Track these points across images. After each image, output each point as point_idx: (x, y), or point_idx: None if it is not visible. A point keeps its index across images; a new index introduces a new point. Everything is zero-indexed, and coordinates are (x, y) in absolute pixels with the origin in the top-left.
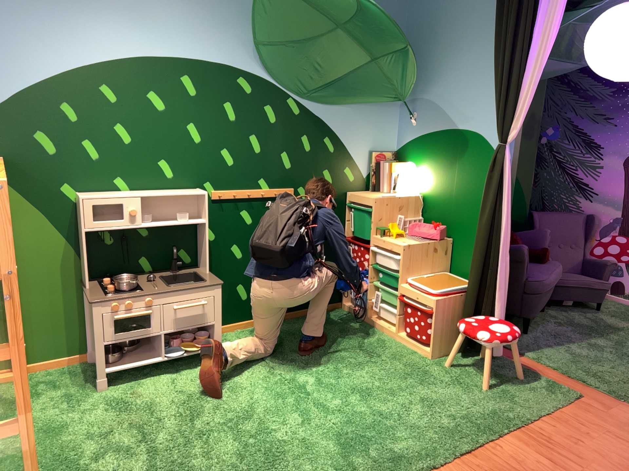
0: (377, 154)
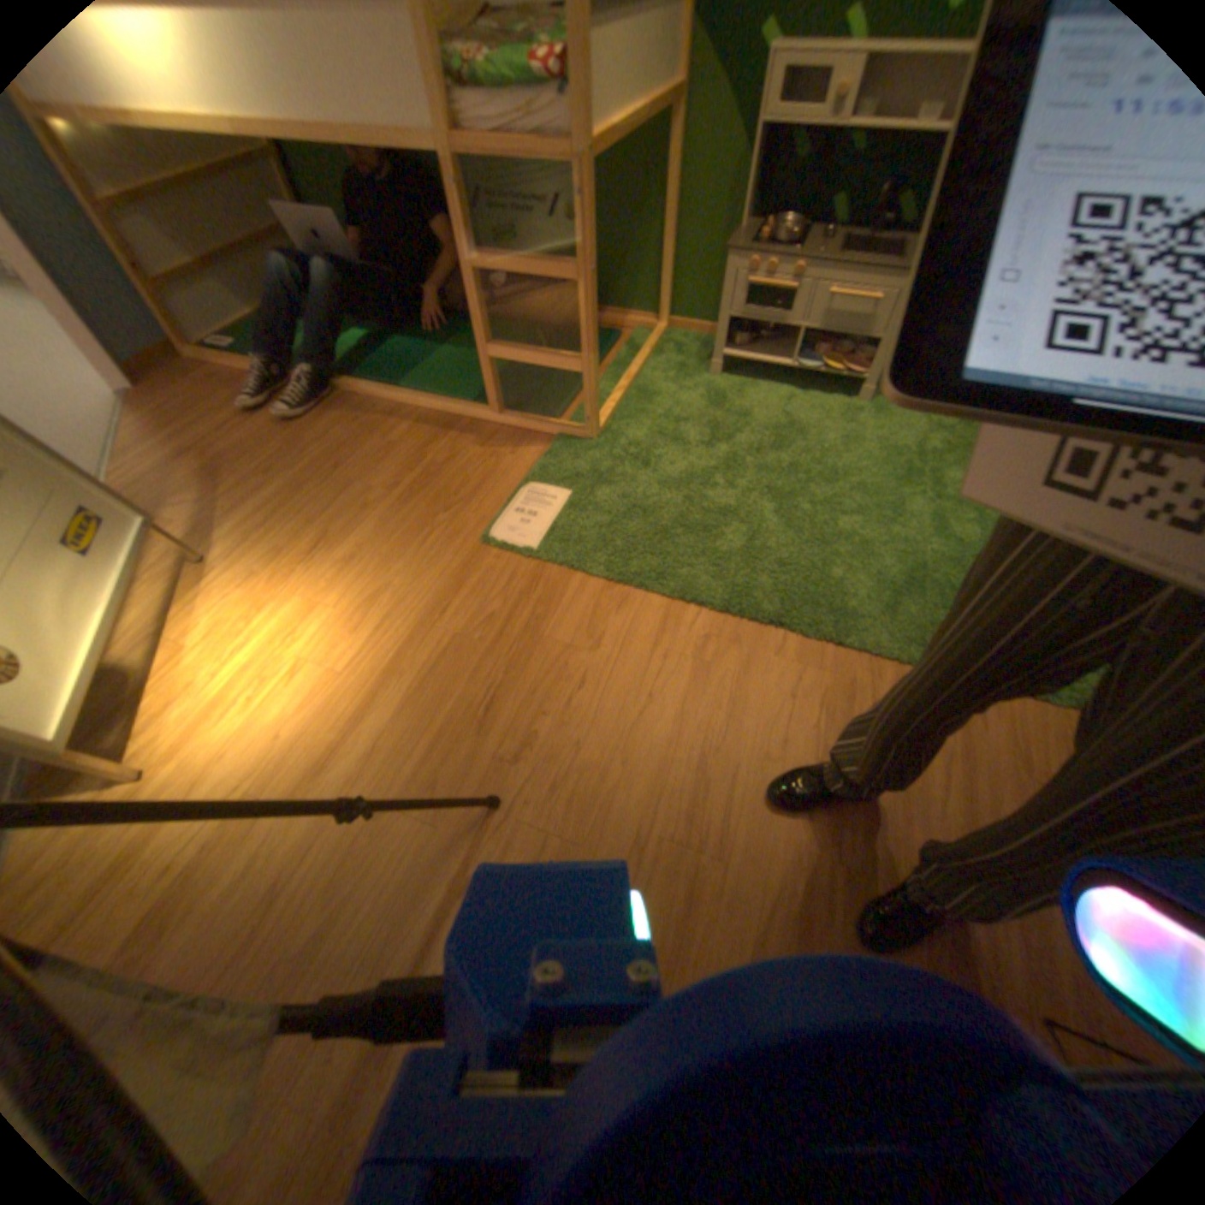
0: None
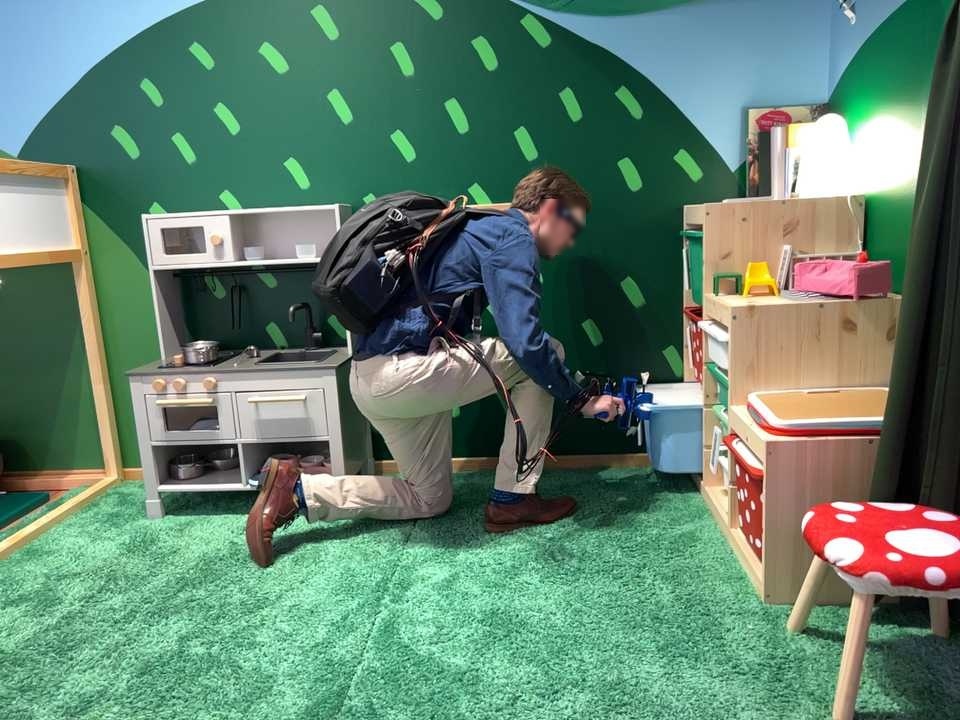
0: (765, 110)
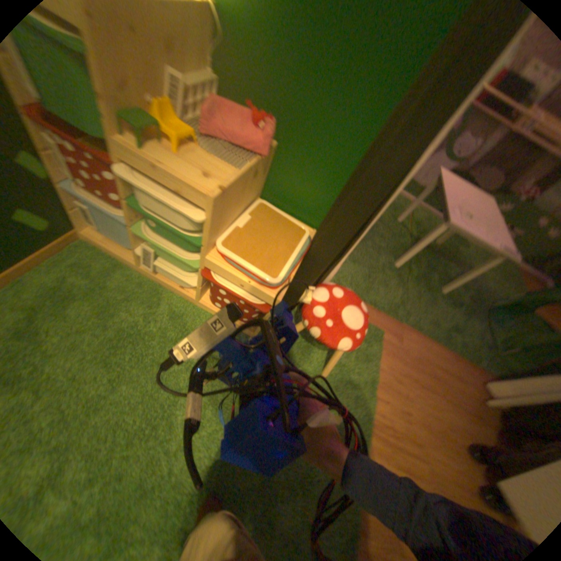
0: None
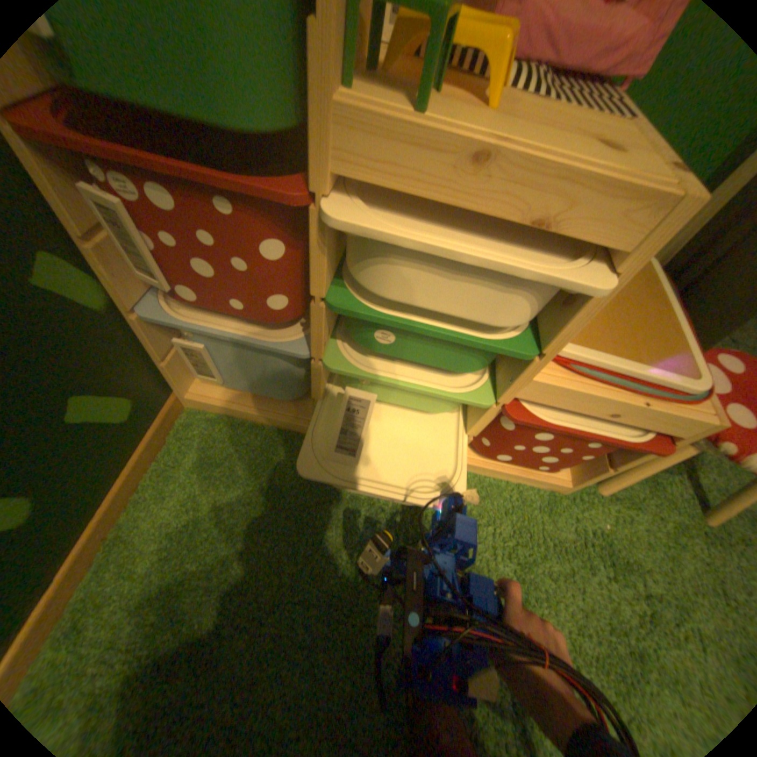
0: None
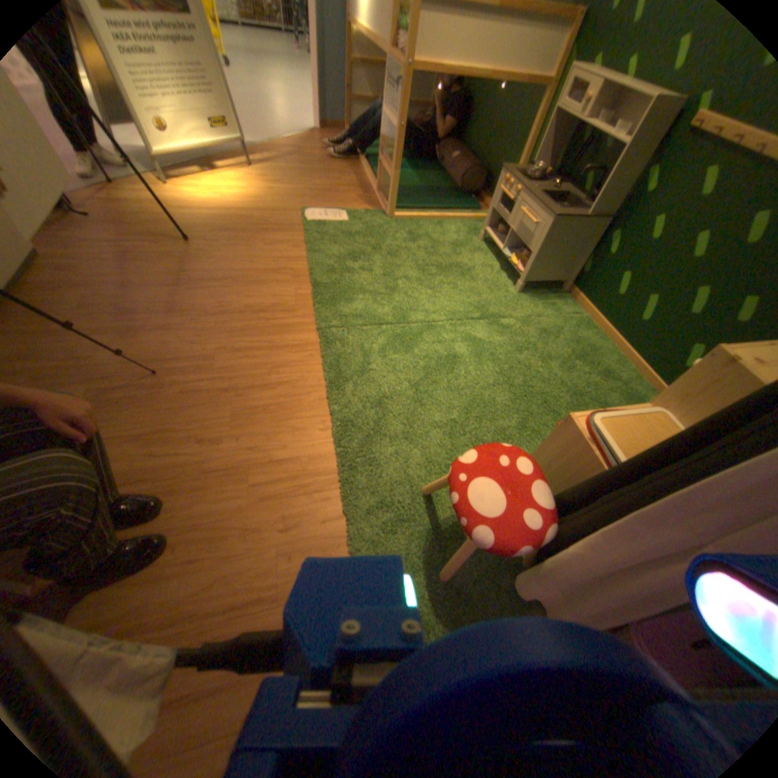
0: None
